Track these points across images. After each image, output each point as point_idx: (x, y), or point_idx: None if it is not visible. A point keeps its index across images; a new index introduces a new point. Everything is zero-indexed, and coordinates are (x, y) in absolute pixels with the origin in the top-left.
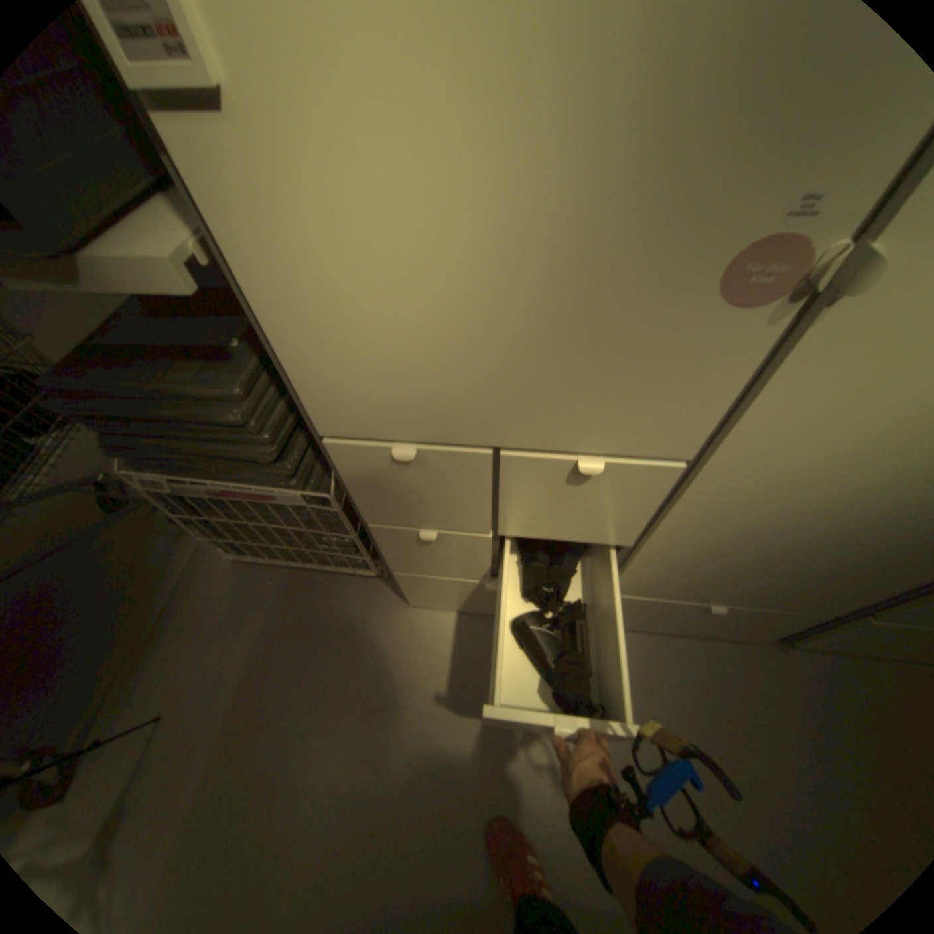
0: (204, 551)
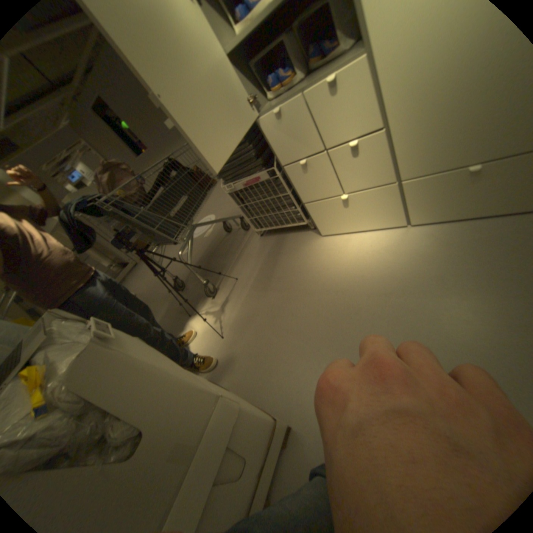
0: (252, 237)
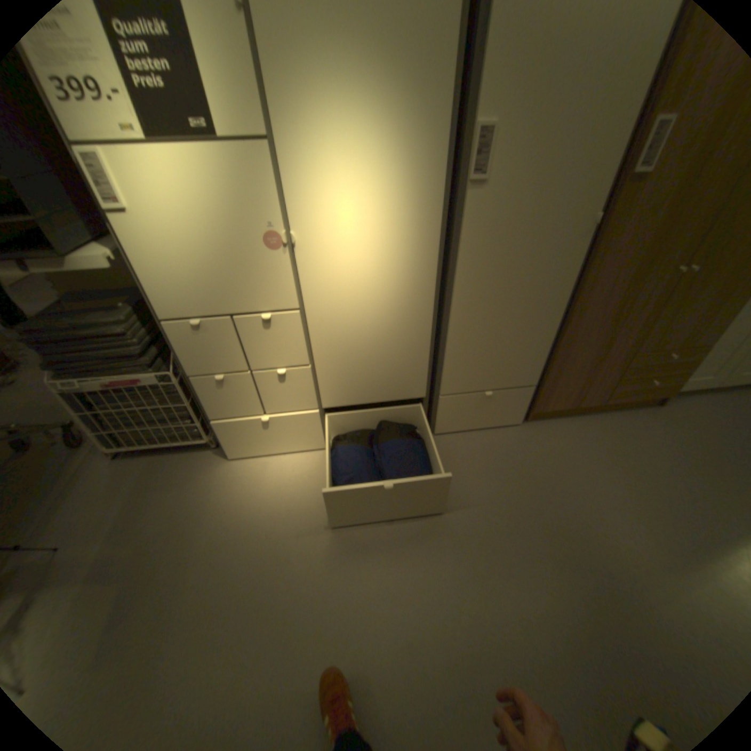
0: (91, 460)
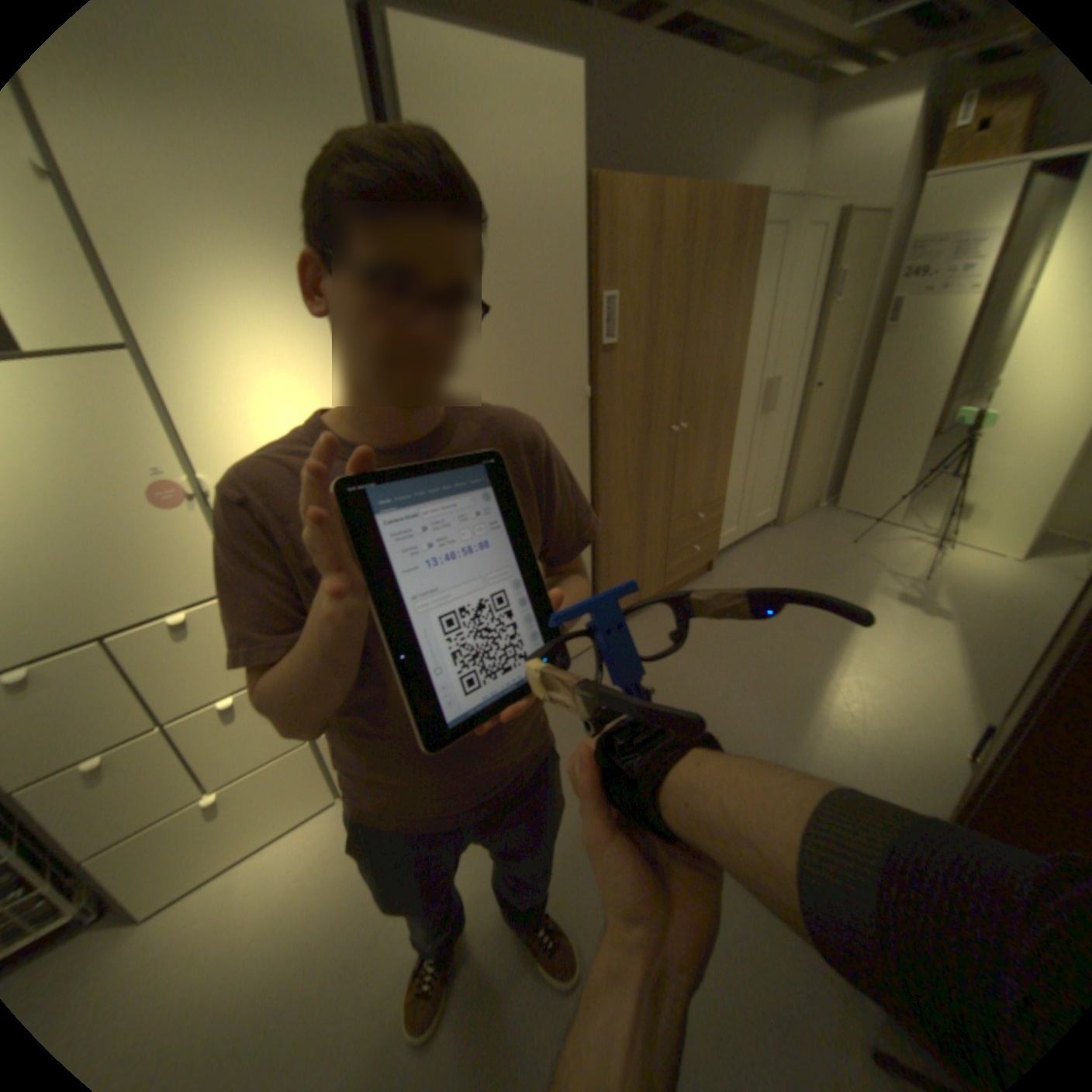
0: None
